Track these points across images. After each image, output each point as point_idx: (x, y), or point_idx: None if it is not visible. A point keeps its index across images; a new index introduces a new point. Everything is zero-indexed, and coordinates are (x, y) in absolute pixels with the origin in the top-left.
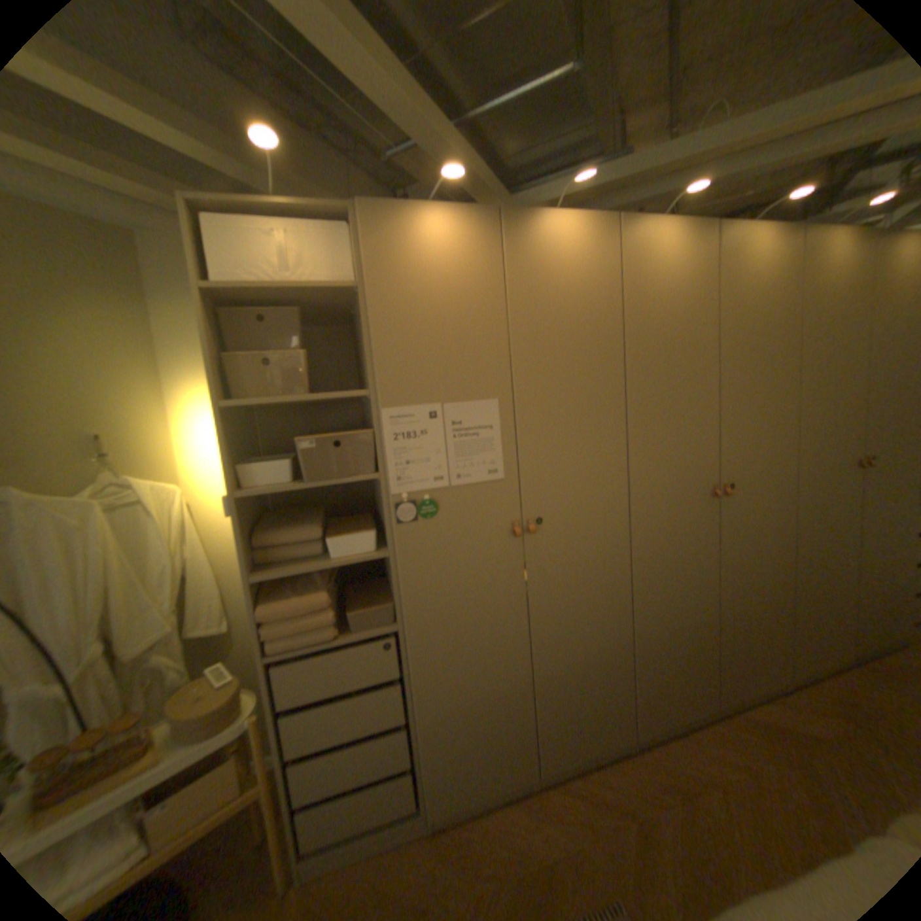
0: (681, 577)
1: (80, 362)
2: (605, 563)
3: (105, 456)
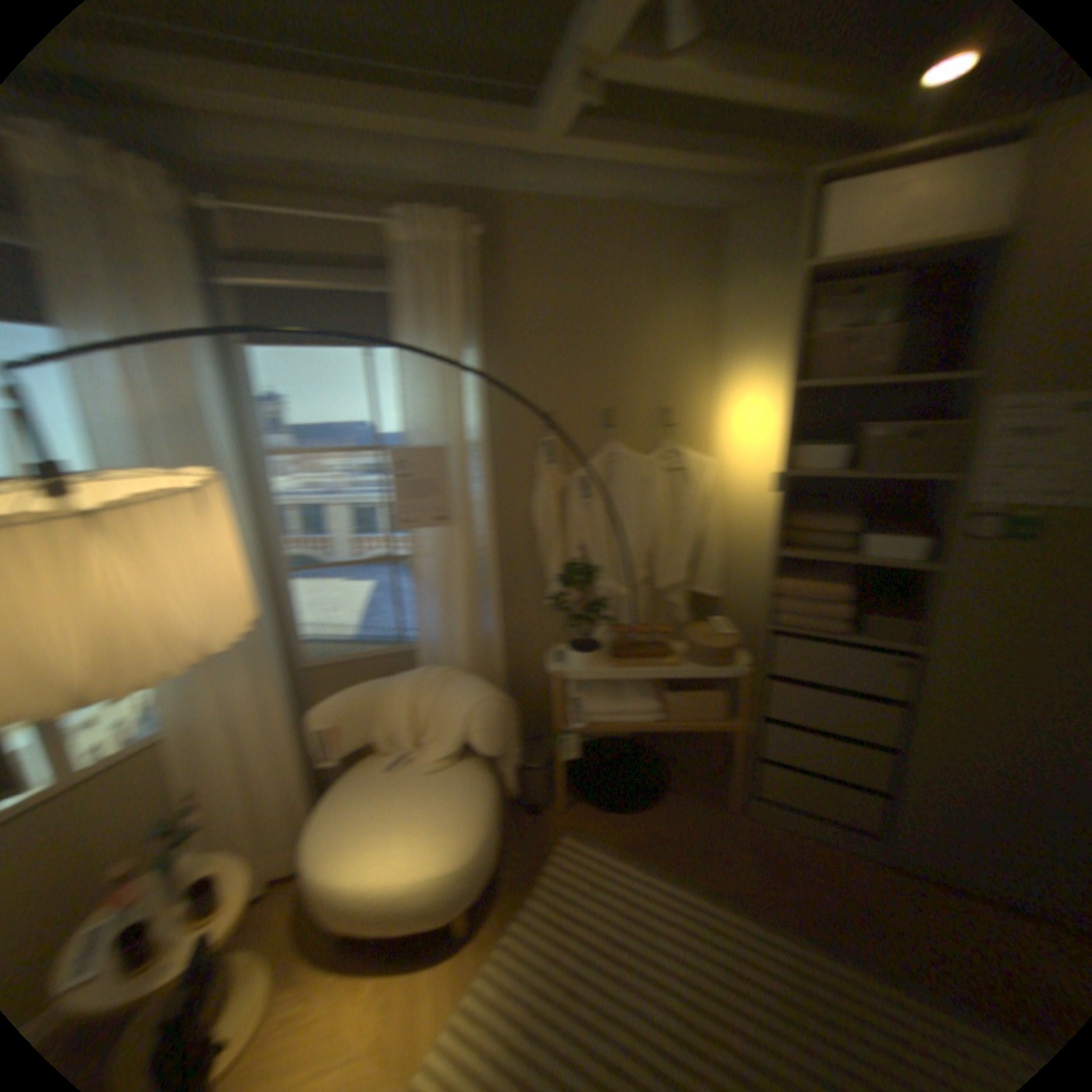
0: None
1: (673, 344)
2: None
3: (674, 425)
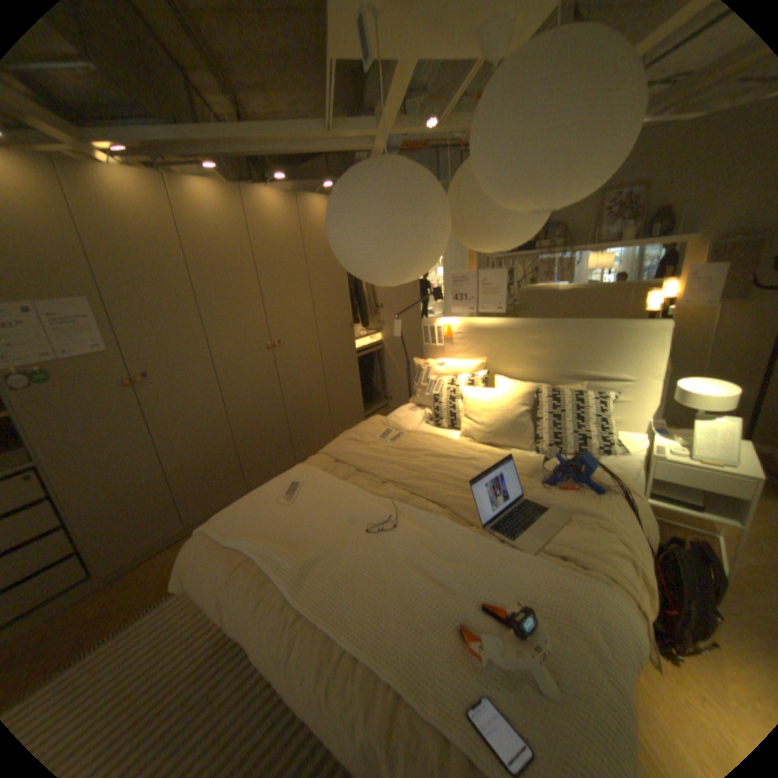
0: (256, 396)
1: None
2: (202, 395)
3: None
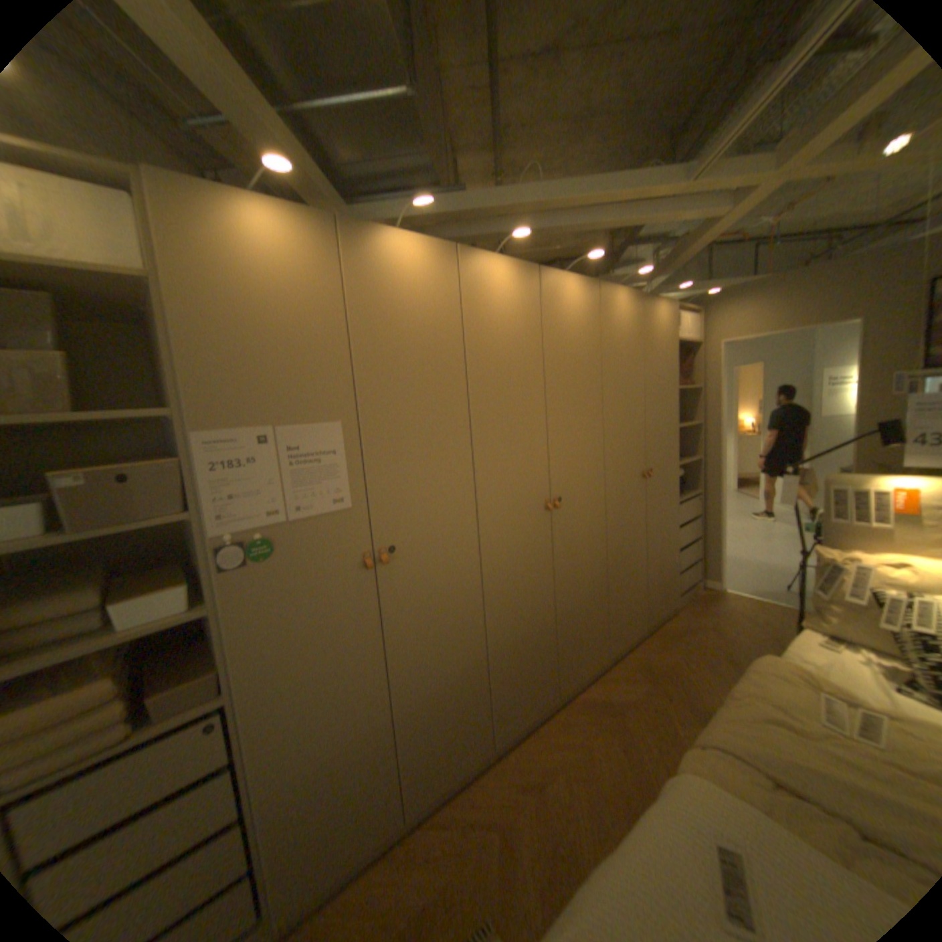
0: (524, 586)
1: None
2: (458, 583)
3: None
